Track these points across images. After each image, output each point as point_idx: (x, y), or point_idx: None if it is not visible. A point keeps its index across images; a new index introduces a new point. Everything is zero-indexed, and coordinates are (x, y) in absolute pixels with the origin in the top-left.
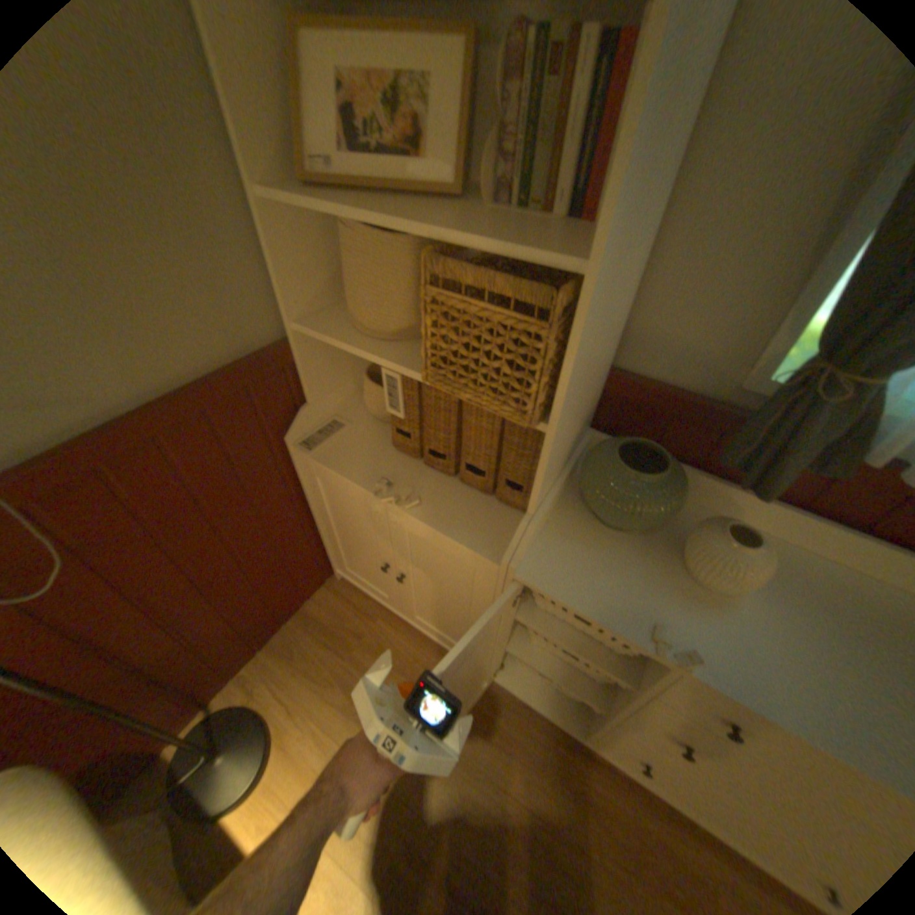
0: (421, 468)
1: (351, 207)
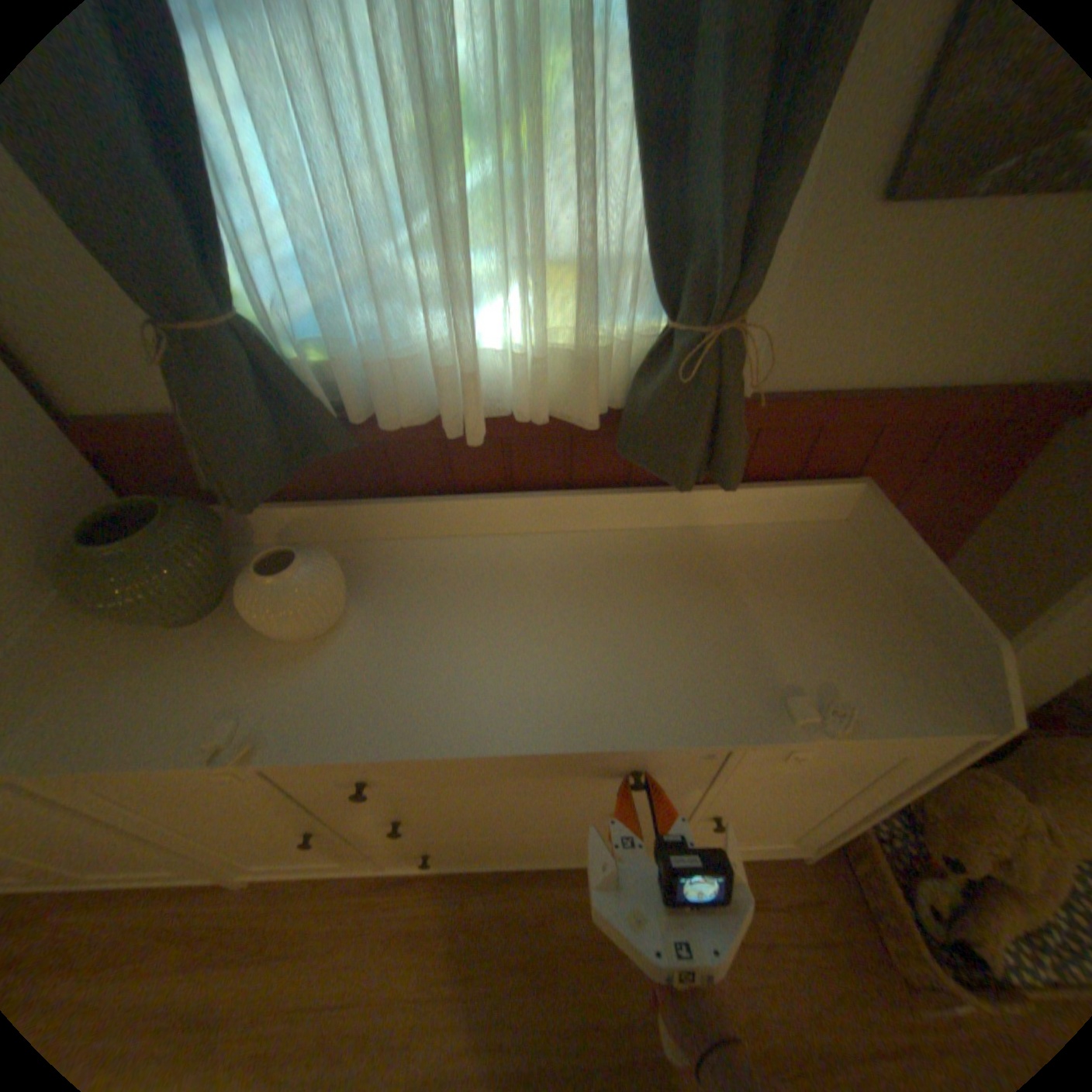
0: None
1: None
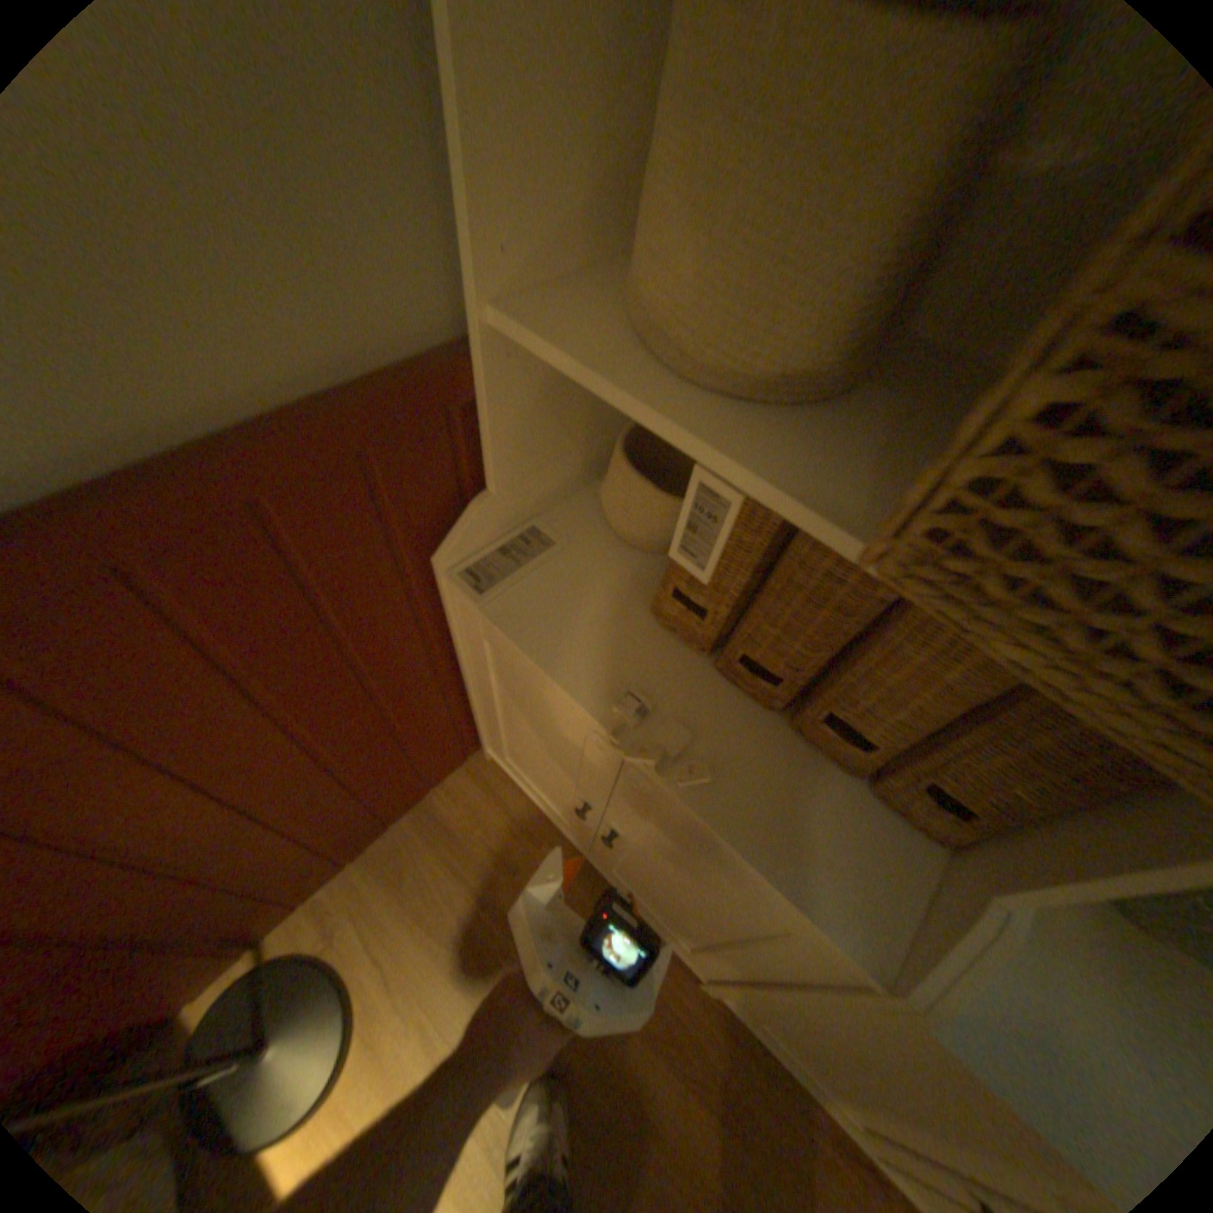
0: (711, 679)
1: None
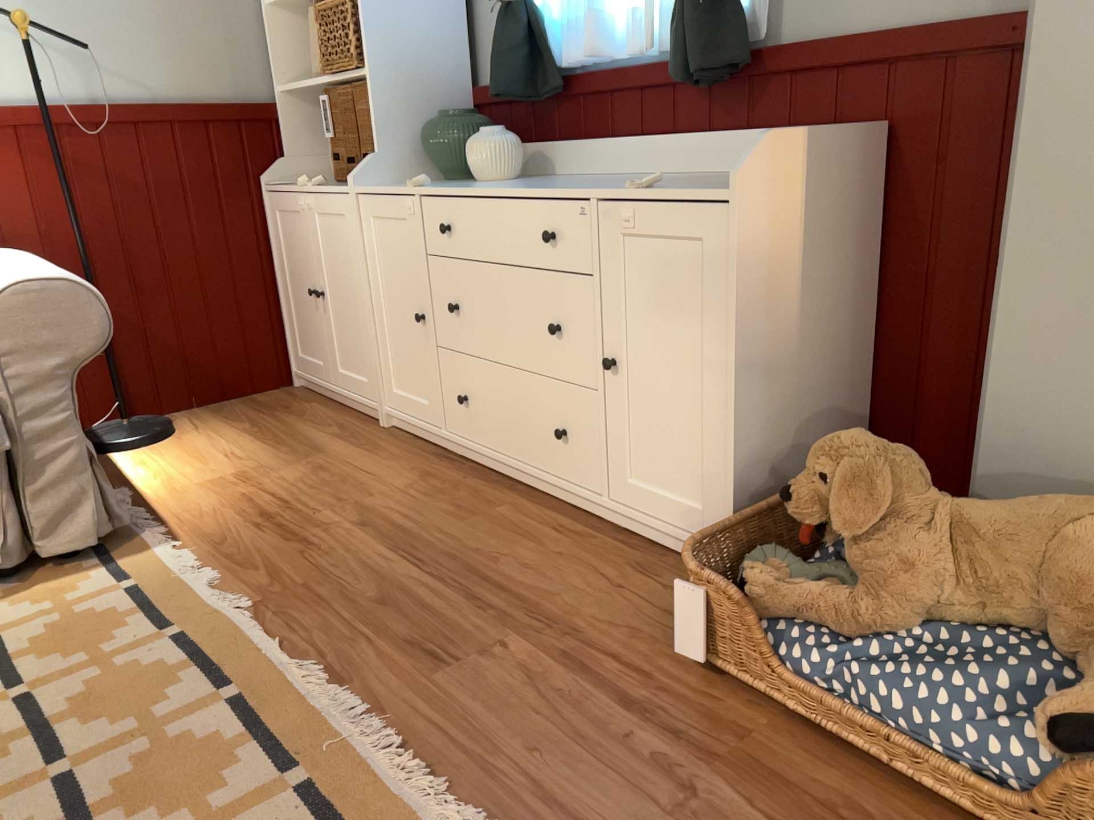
0: (342, 186)
1: None
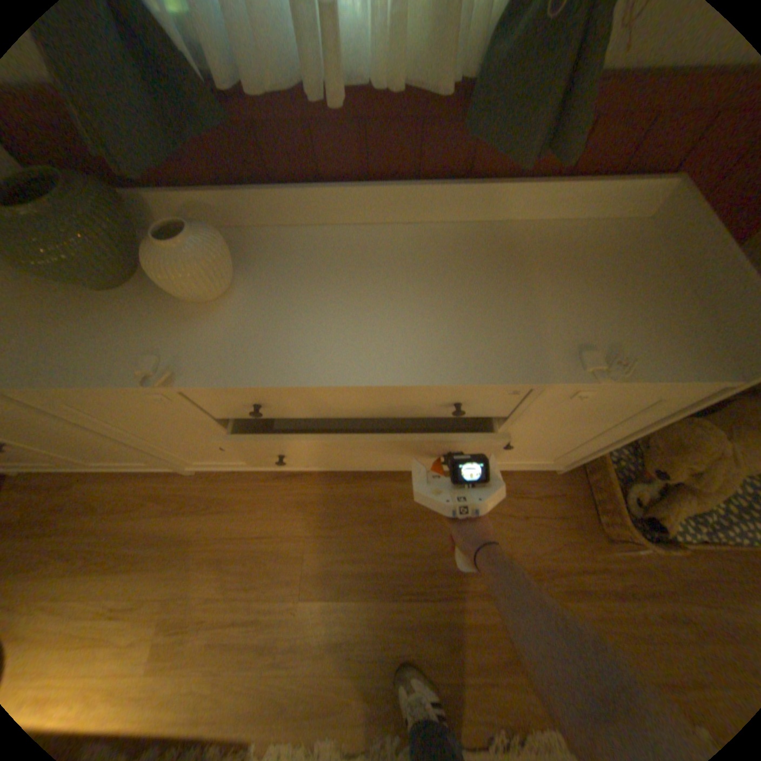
0: None
1: None
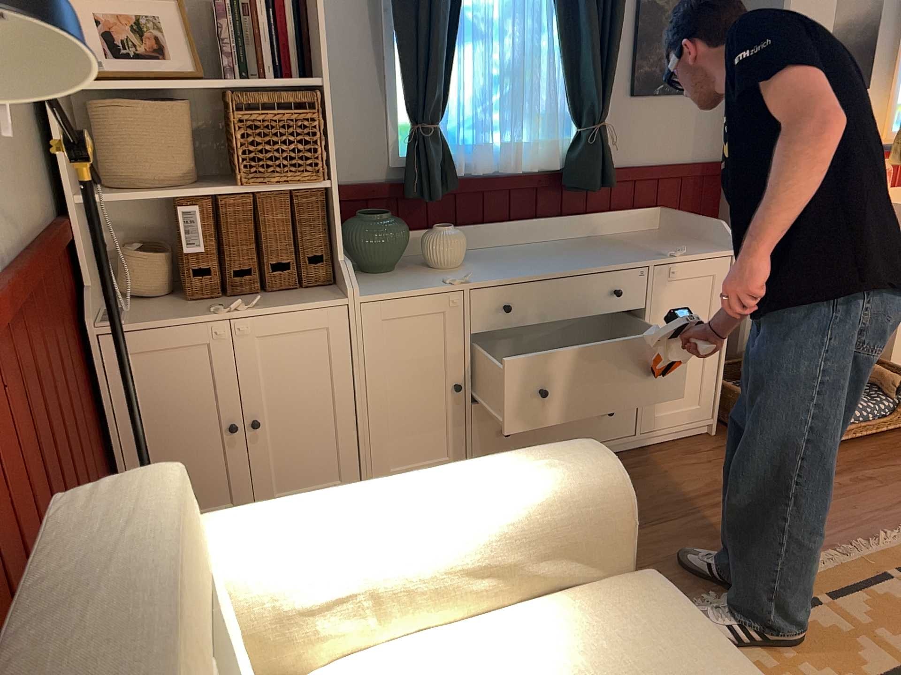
0: (227, 301)
1: (152, 86)
